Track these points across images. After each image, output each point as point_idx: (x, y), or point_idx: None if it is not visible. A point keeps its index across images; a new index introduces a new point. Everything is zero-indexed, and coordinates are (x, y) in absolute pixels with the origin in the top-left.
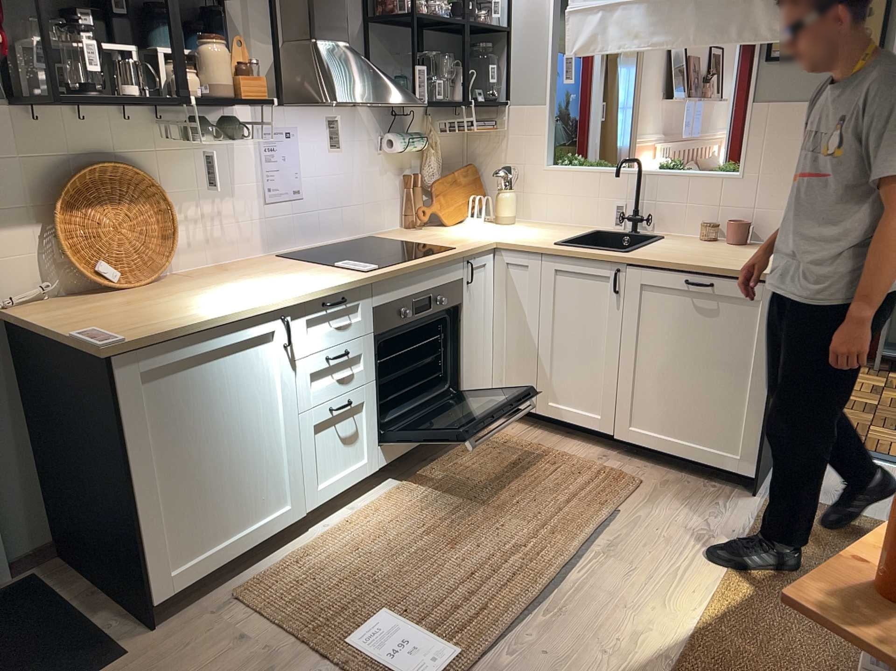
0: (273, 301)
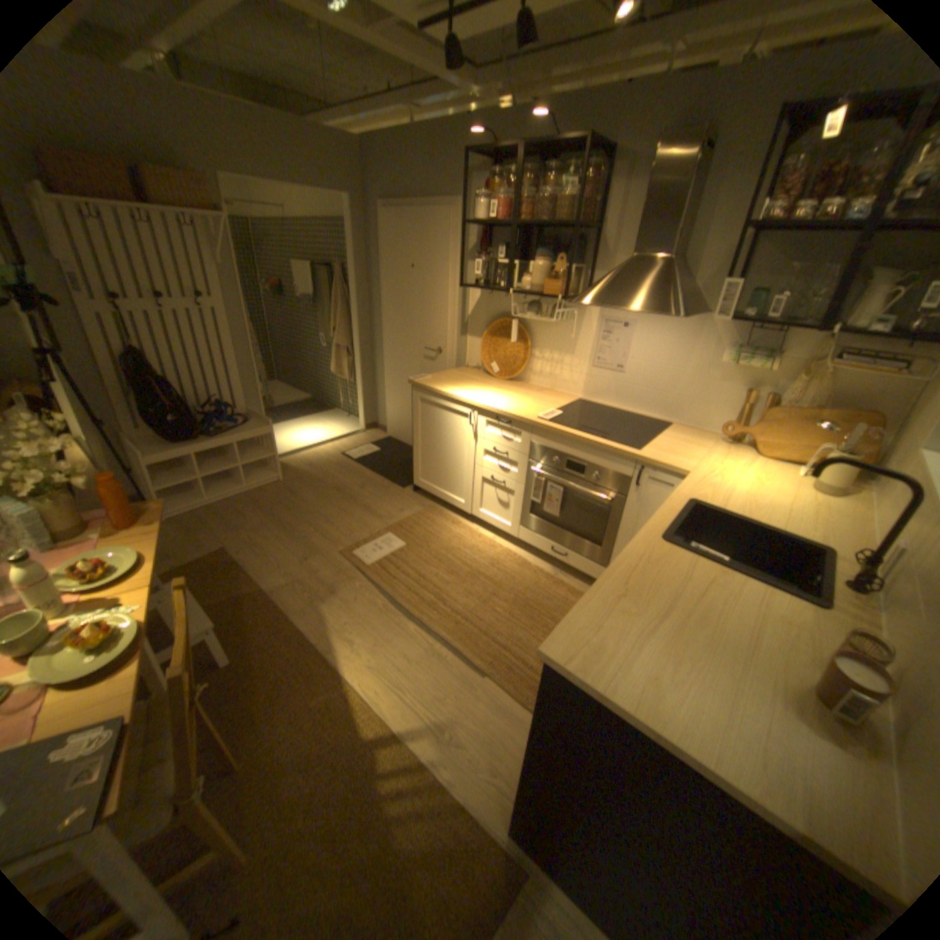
0: (470, 400)
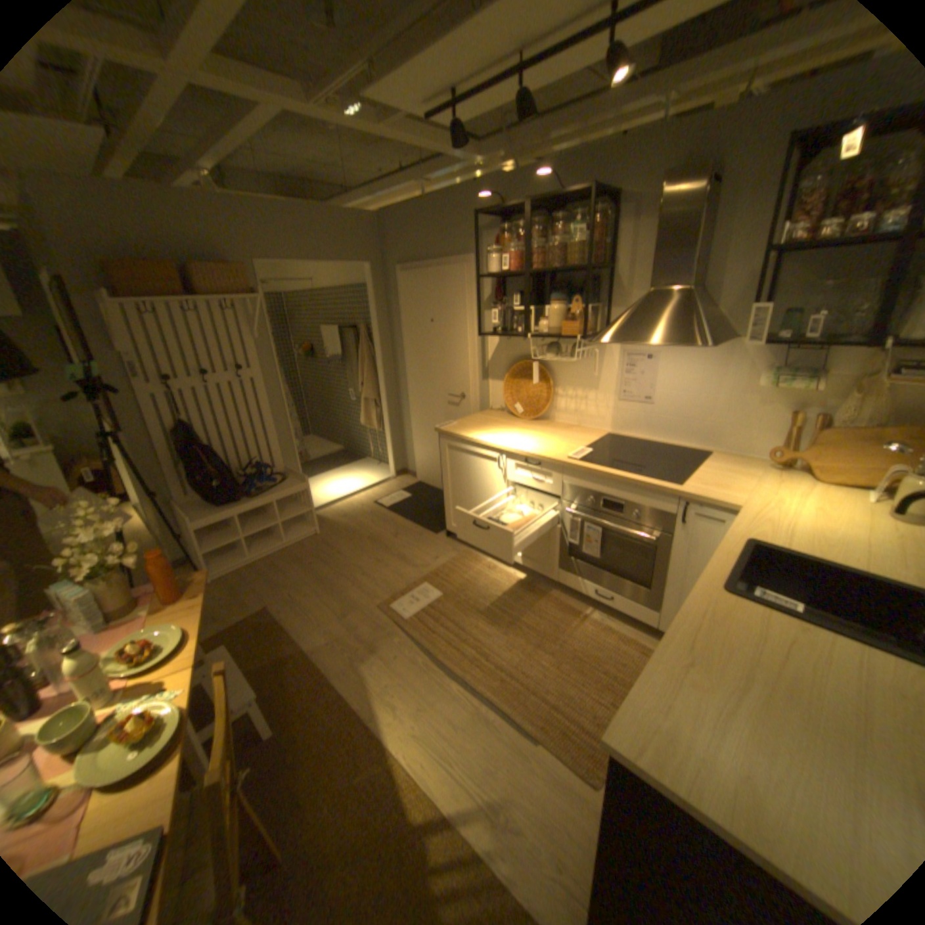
0: (497, 443)
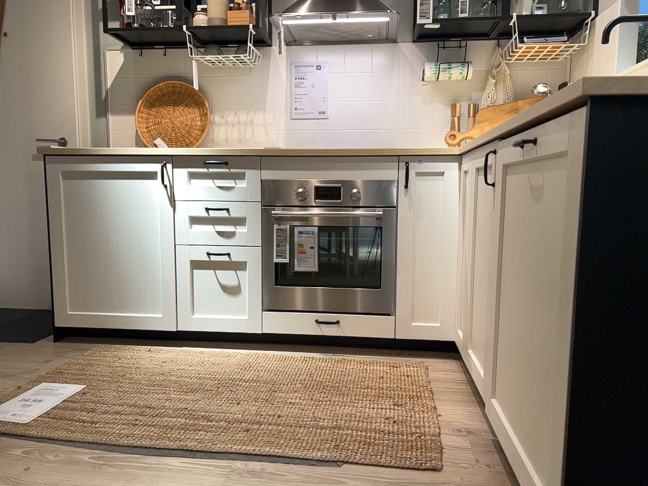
0: (158, 149)
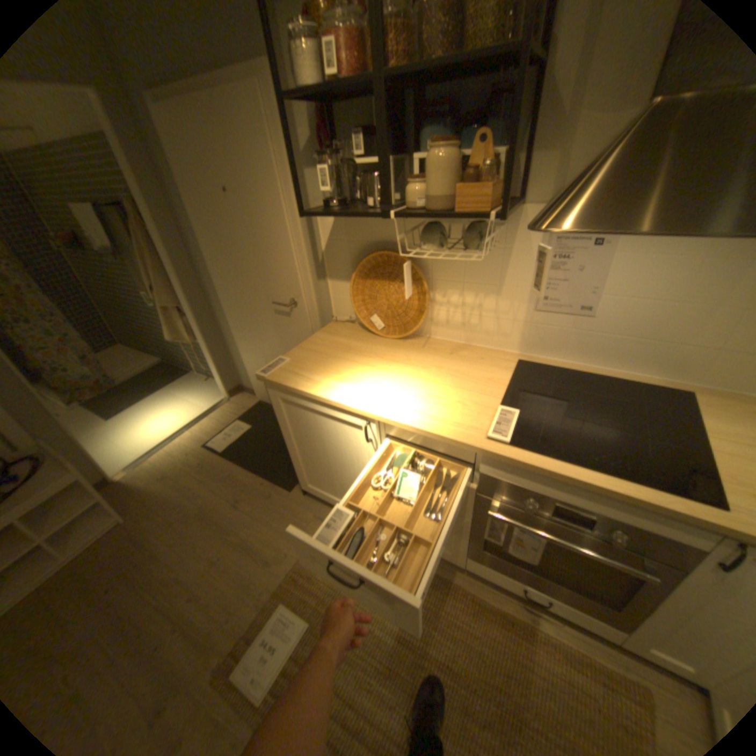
0: (361, 406)
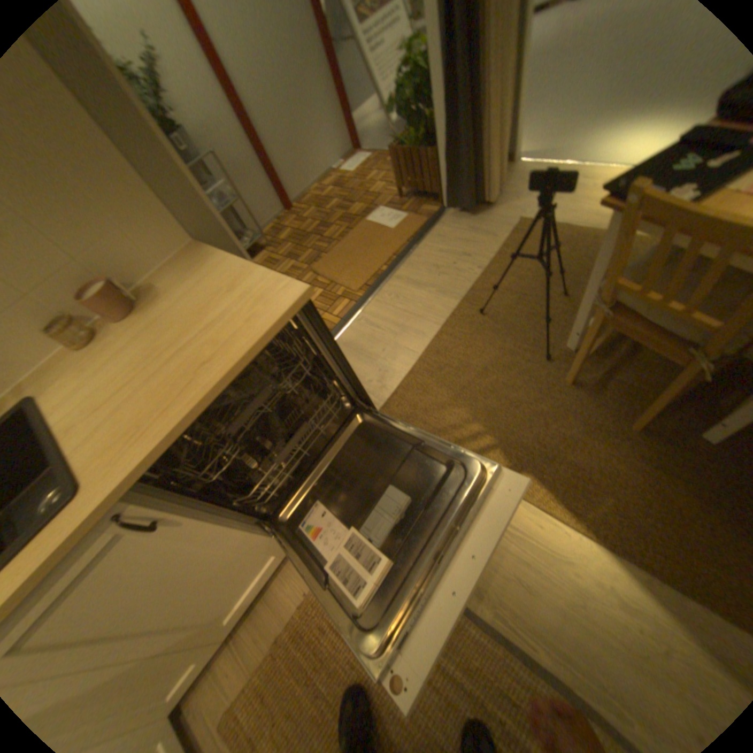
0: None
